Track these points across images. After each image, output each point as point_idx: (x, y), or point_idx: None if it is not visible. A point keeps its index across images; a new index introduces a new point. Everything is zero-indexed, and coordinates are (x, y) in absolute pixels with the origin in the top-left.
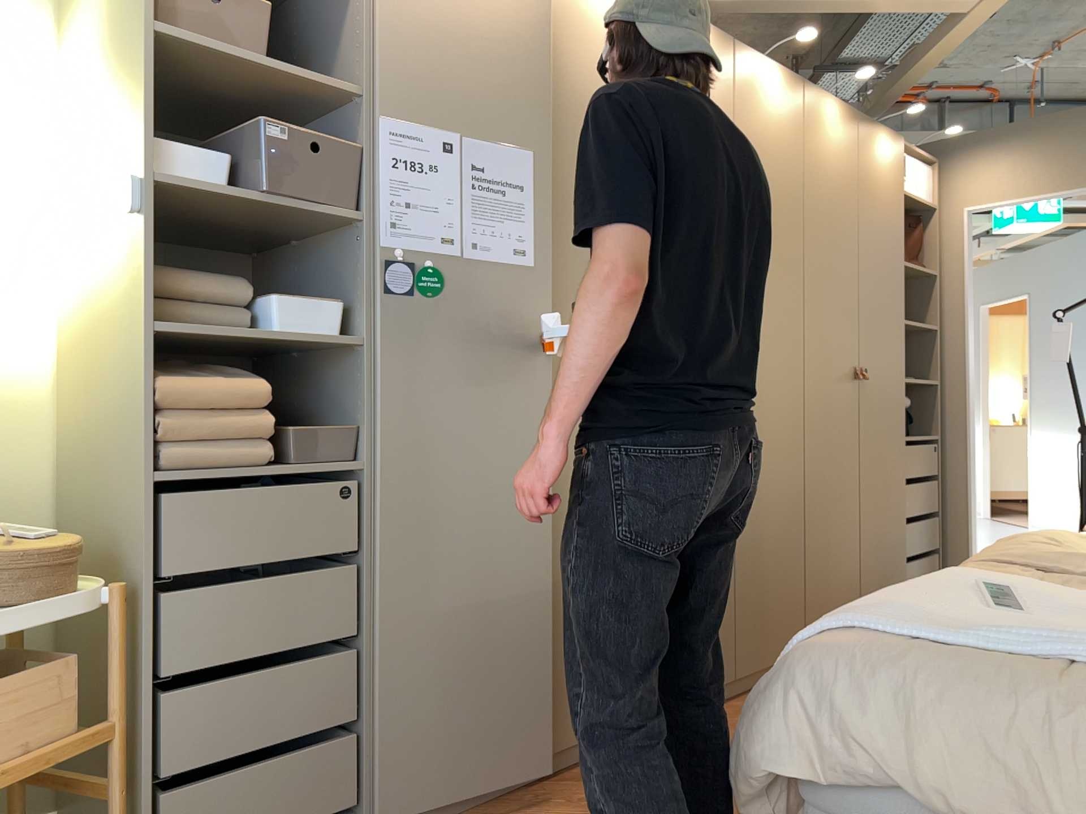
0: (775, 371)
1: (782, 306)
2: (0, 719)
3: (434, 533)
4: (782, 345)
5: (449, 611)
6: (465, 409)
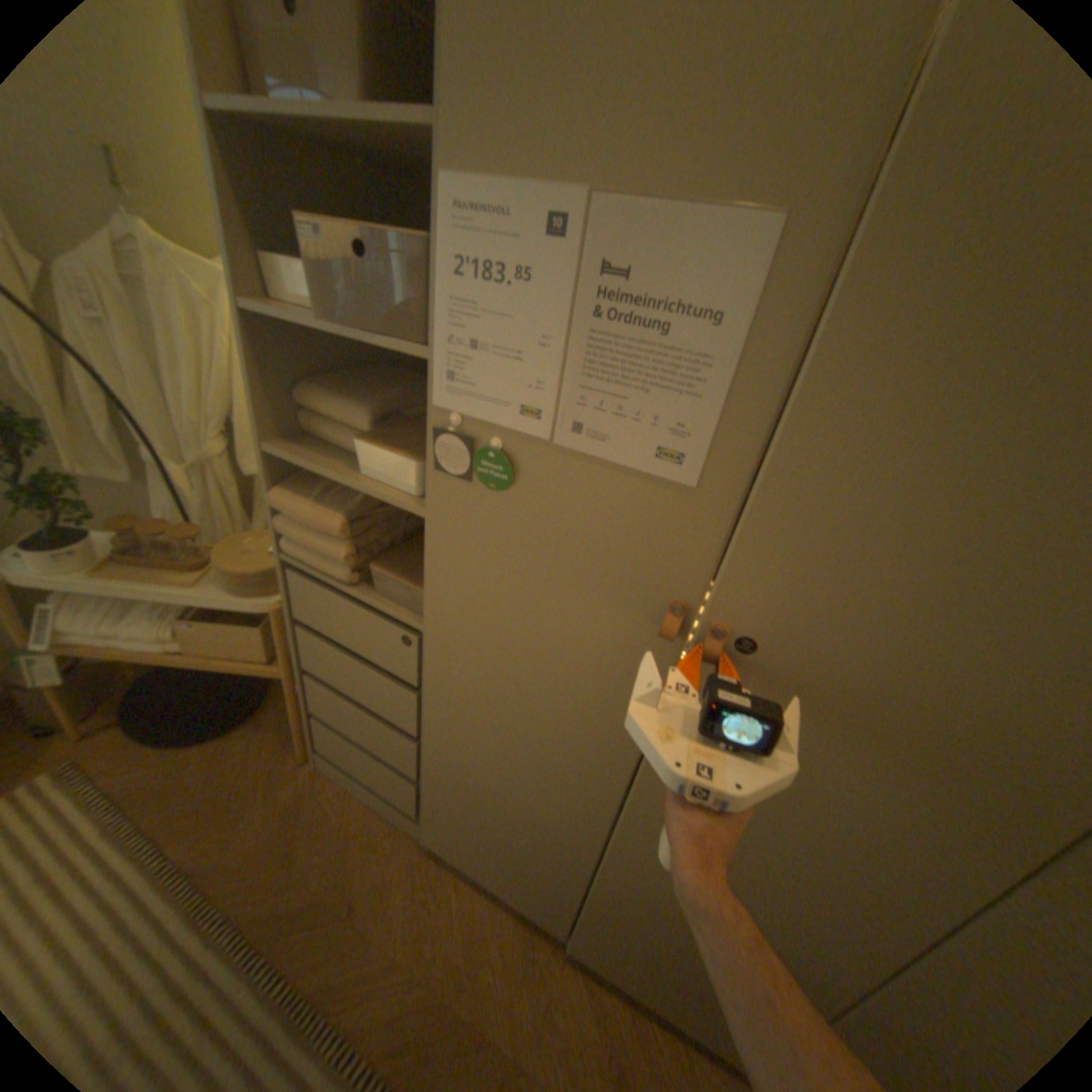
0: None
1: None
2: (217, 641)
3: (487, 729)
4: None
5: (496, 793)
6: (544, 647)
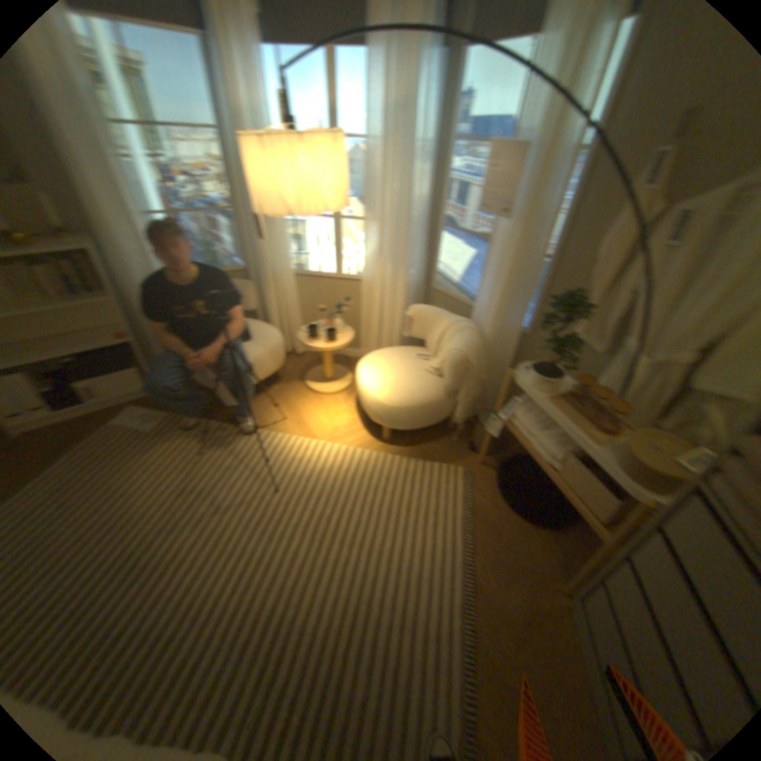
0: None
1: None
2: (583, 483)
3: None
4: None
5: None
6: None
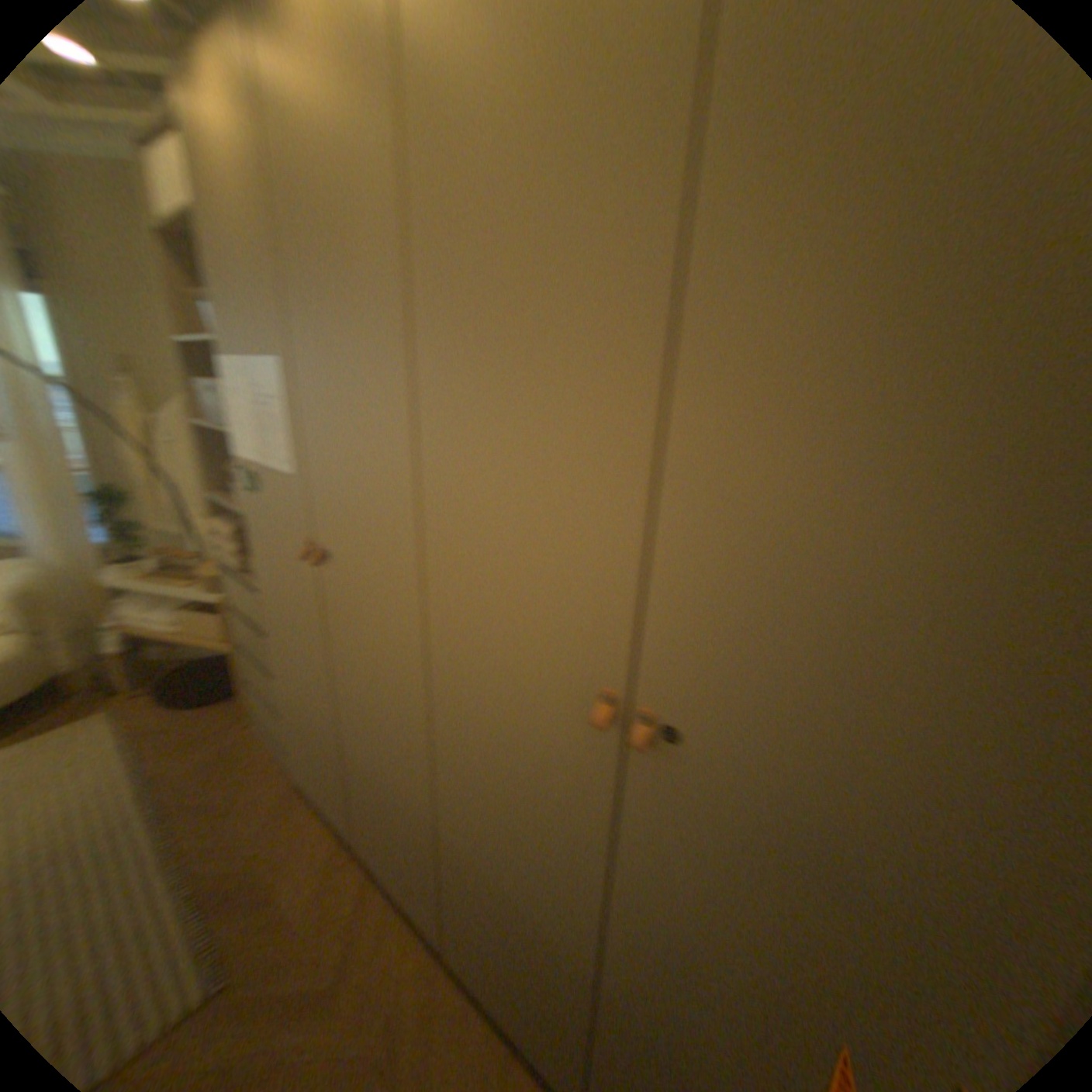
0: (819, 836)
1: (938, 672)
2: (190, 627)
3: (282, 658)
4: (894, 794)
5: (295, 711)
6: (281, 587)
